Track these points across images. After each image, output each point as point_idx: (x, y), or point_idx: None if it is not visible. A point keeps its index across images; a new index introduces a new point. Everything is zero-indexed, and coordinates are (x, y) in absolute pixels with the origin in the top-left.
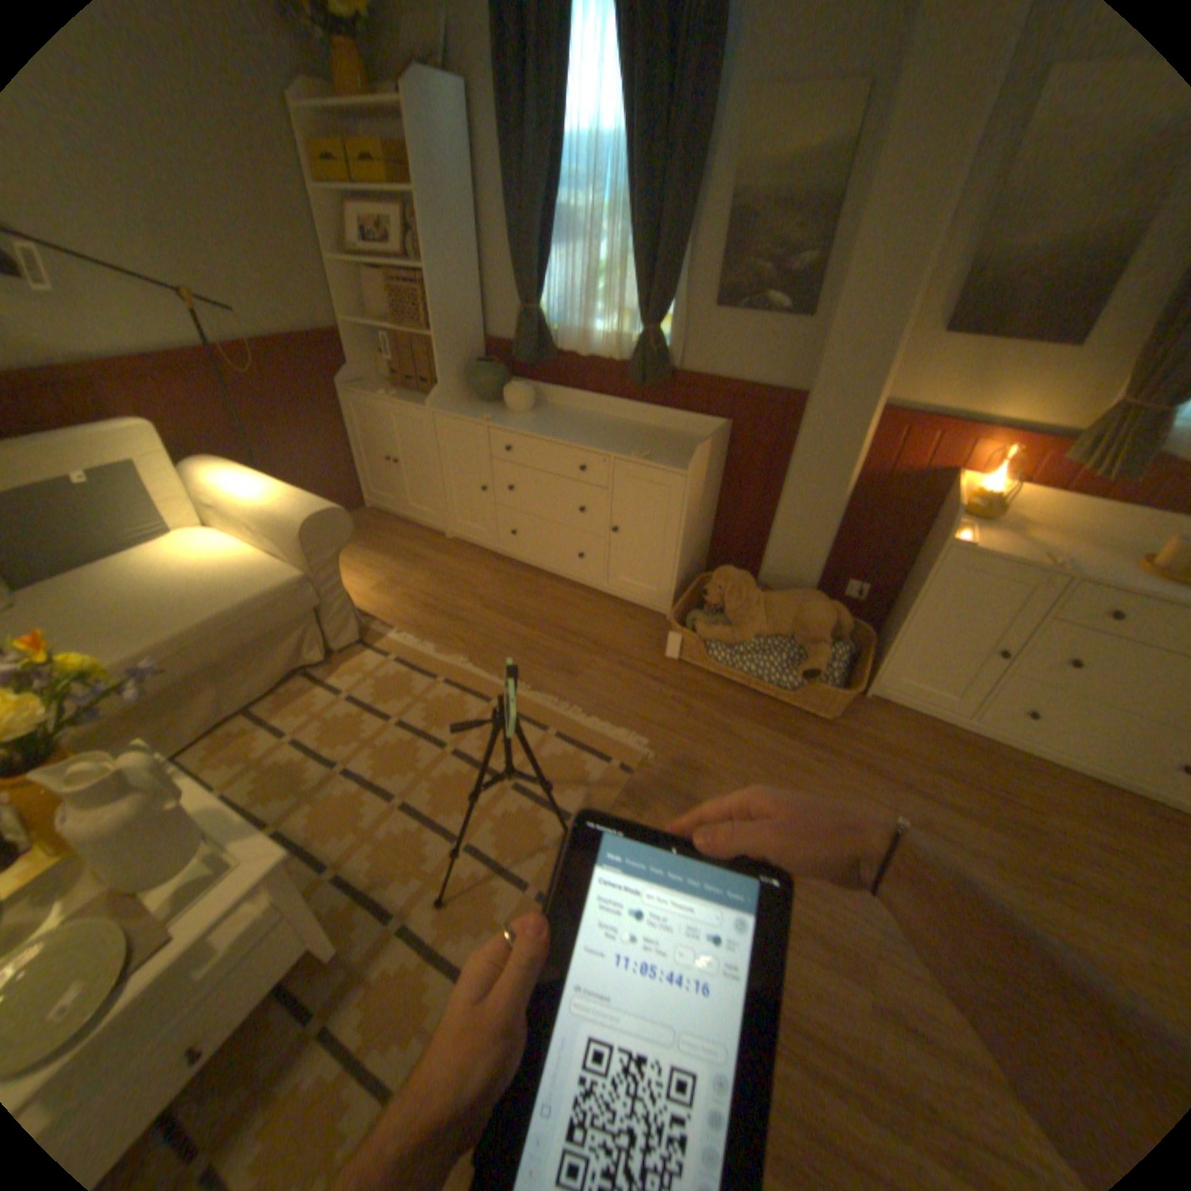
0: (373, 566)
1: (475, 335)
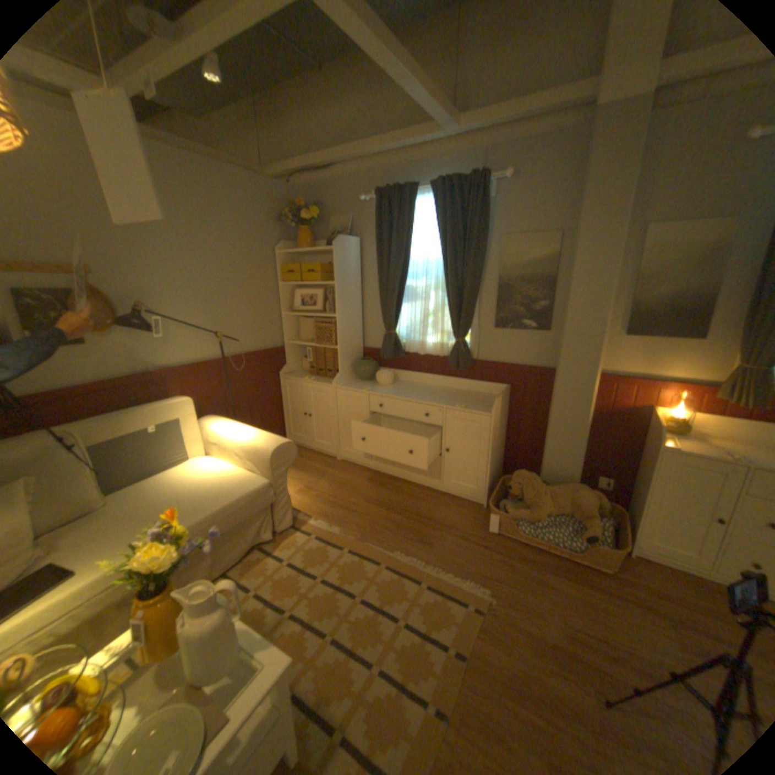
0: (295, 478)
1: (359, 346)
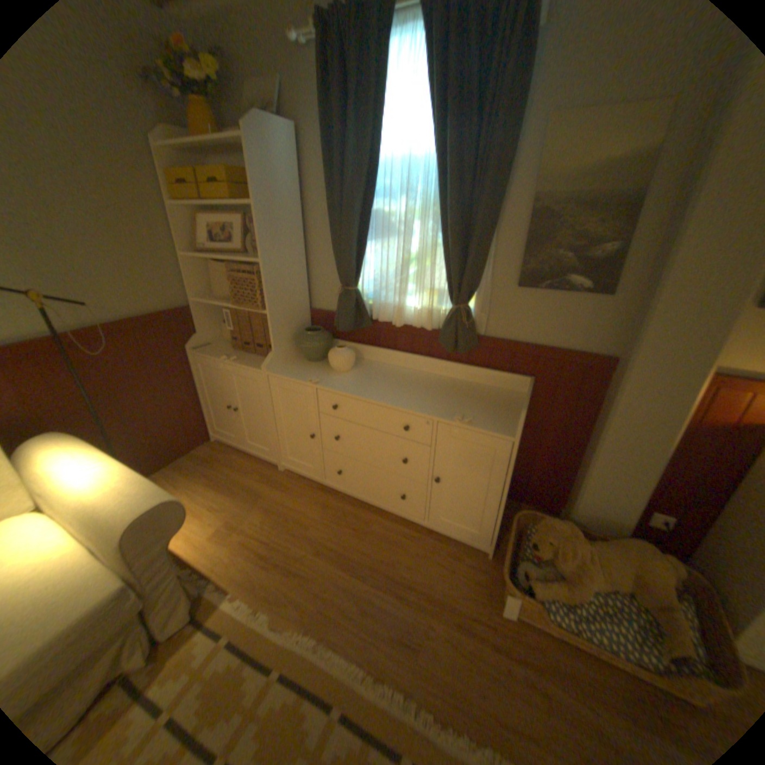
0: (213, 507)
1: (303, 307)
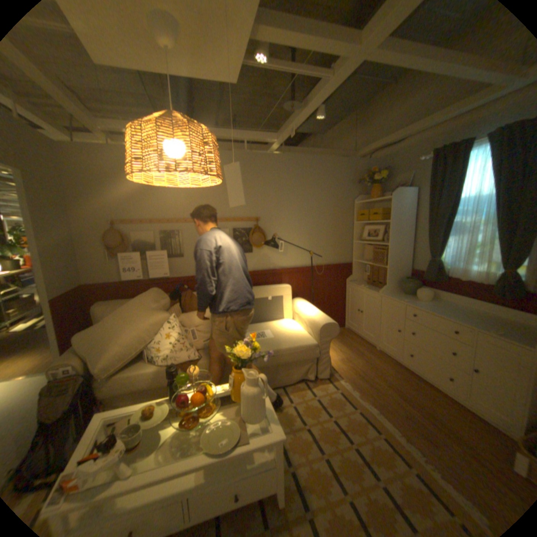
0: (342, 351)
1: (407, 267)
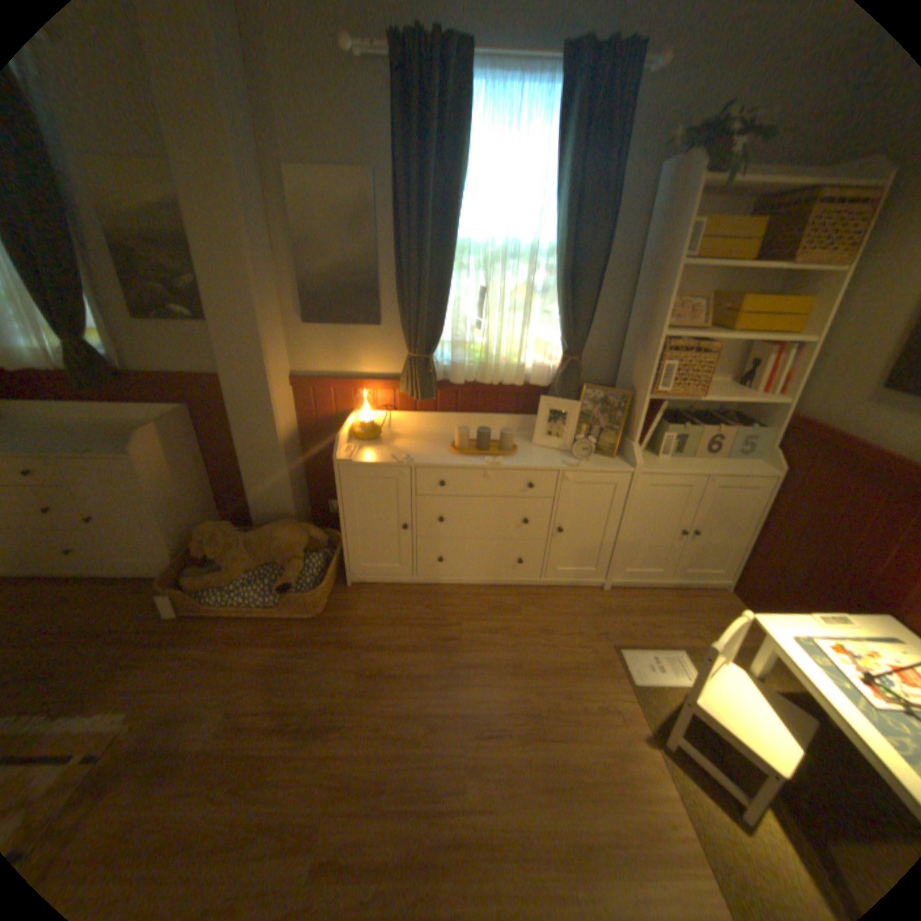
0: None
1: None
